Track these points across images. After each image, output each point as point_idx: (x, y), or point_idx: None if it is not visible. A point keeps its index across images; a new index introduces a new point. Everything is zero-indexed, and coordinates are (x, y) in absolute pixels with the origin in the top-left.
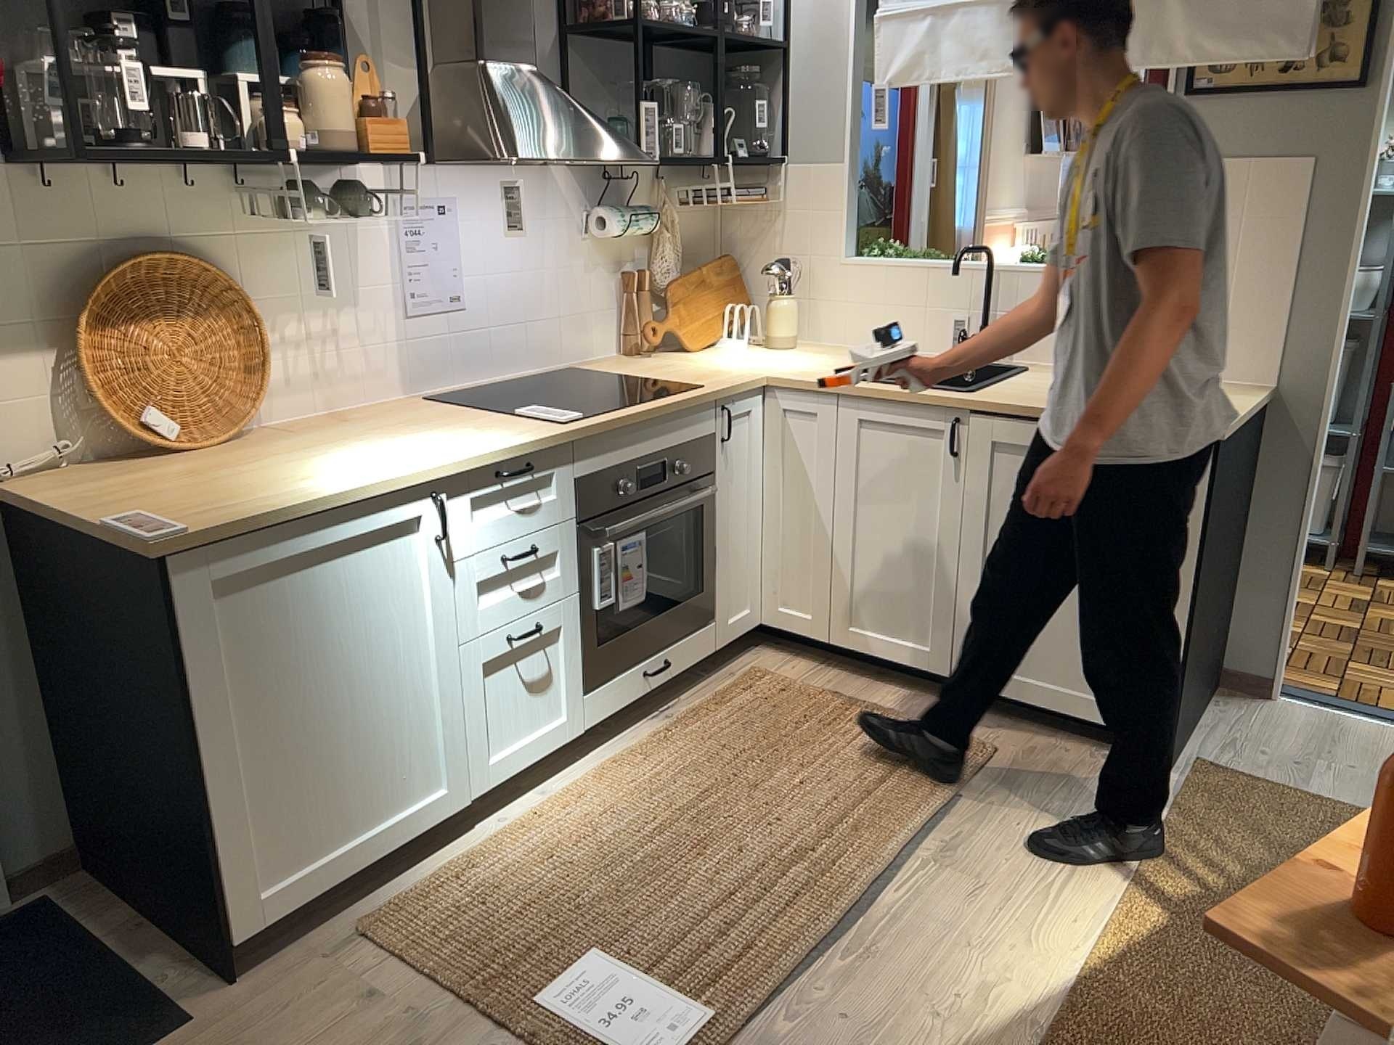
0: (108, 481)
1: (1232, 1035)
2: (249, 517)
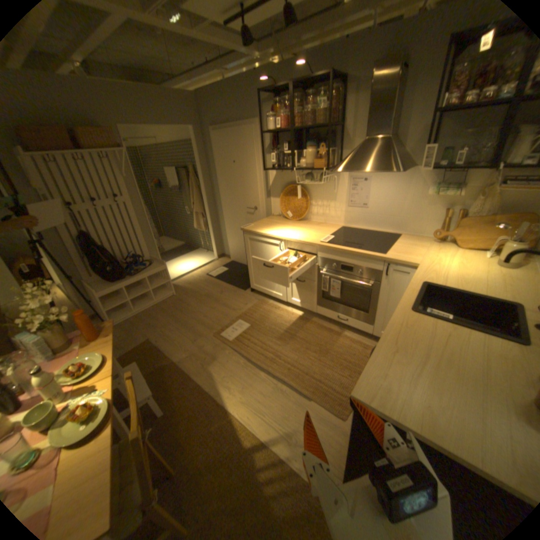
0: (273, 220)
1: (199, 442)
2: (251, 230)
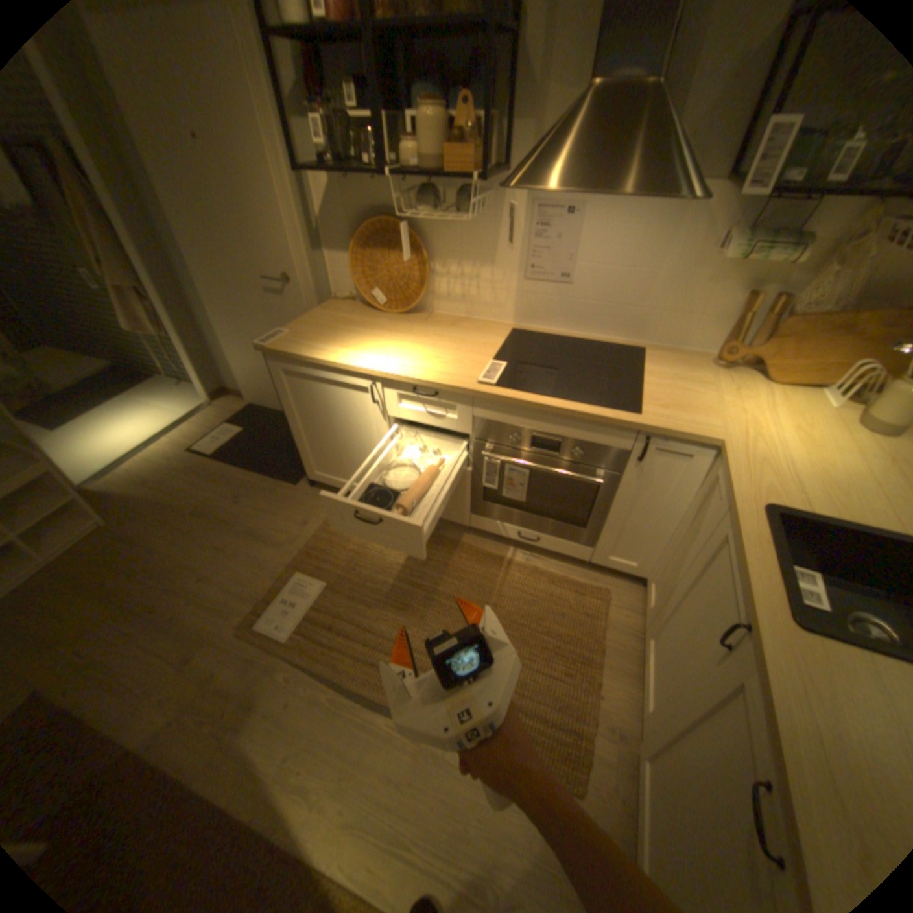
0: (339, 312)
1: None
2: (287, 352)
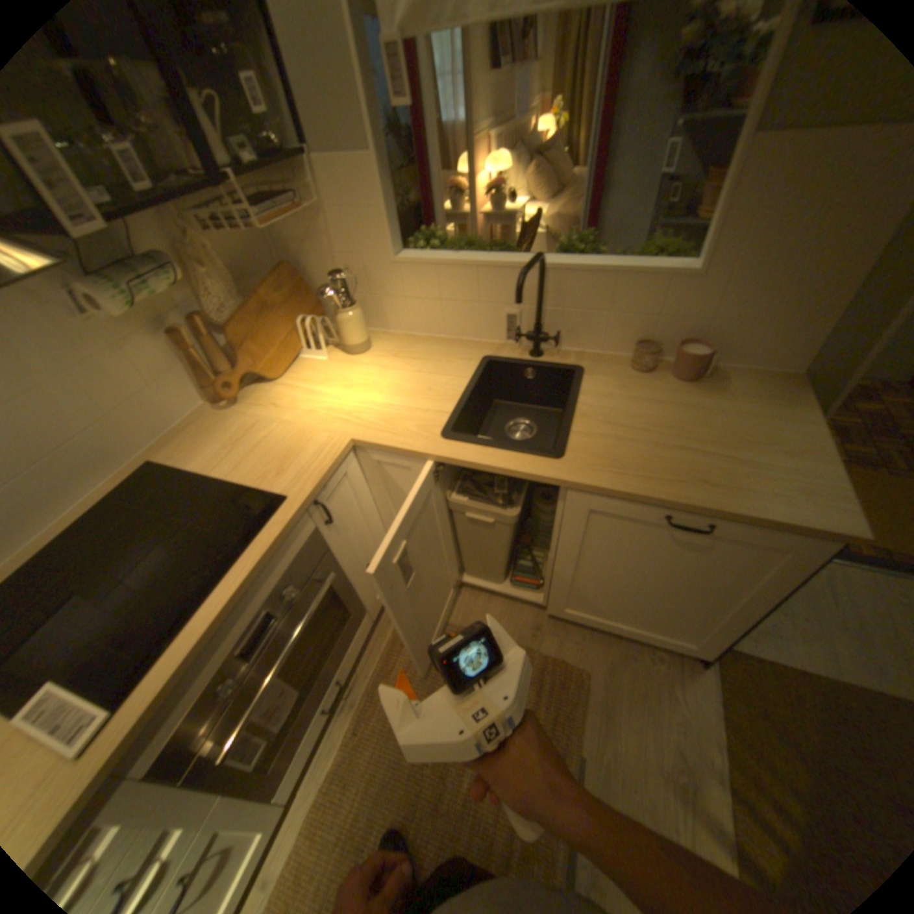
0: None
1: None
2: None
